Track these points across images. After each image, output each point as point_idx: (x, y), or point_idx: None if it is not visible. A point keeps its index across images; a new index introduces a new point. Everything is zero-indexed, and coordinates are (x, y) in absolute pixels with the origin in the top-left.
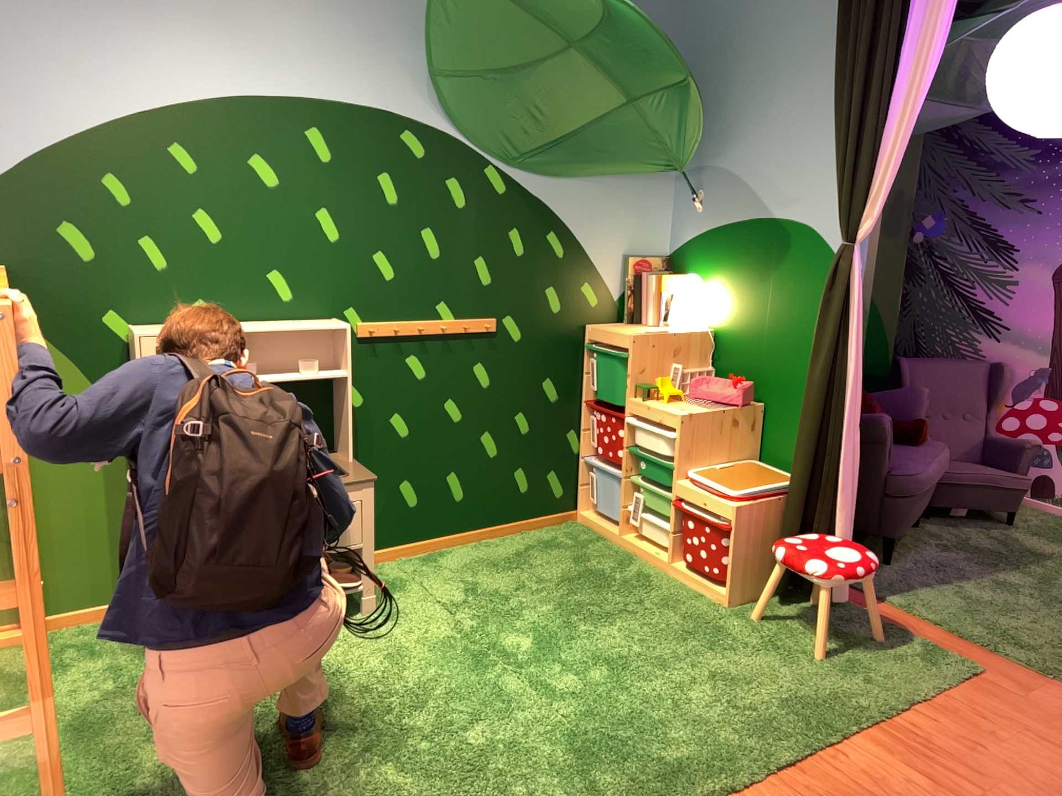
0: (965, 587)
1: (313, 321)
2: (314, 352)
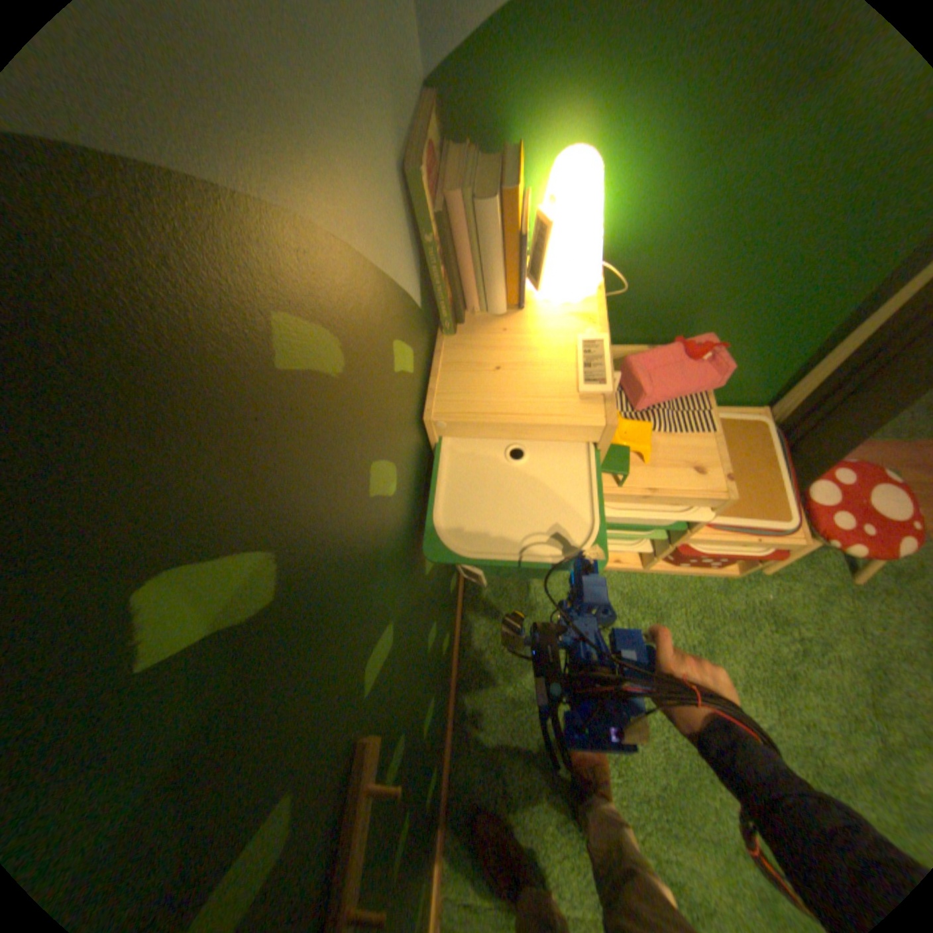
0: None
1: None
2: None
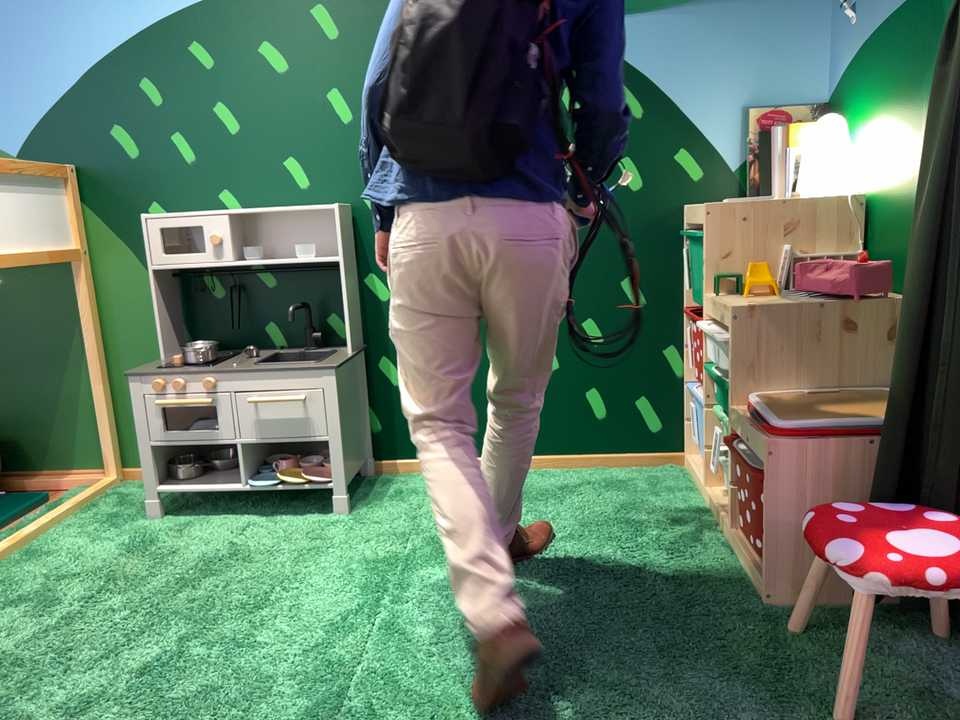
0: None
1: (323, 206)
2: (325, 238)
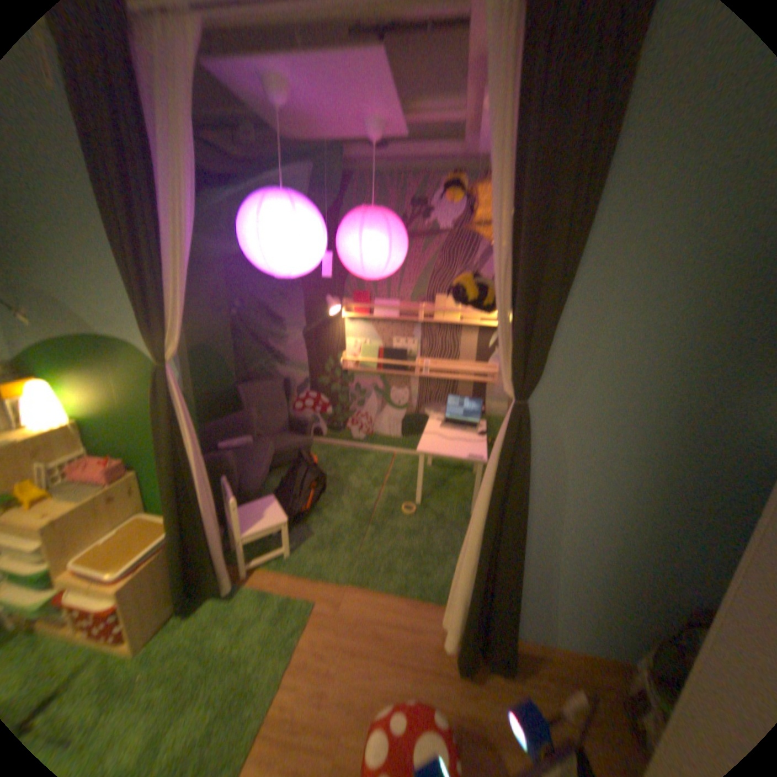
0: (301, 529)
1: None
2: None
